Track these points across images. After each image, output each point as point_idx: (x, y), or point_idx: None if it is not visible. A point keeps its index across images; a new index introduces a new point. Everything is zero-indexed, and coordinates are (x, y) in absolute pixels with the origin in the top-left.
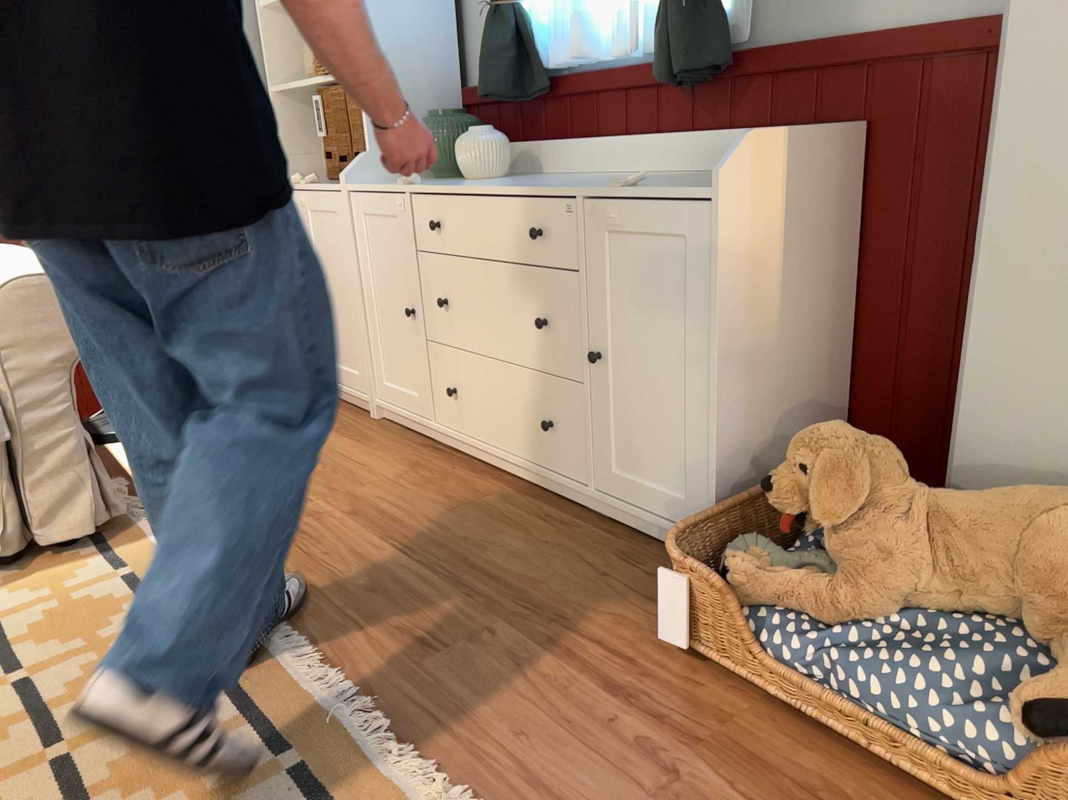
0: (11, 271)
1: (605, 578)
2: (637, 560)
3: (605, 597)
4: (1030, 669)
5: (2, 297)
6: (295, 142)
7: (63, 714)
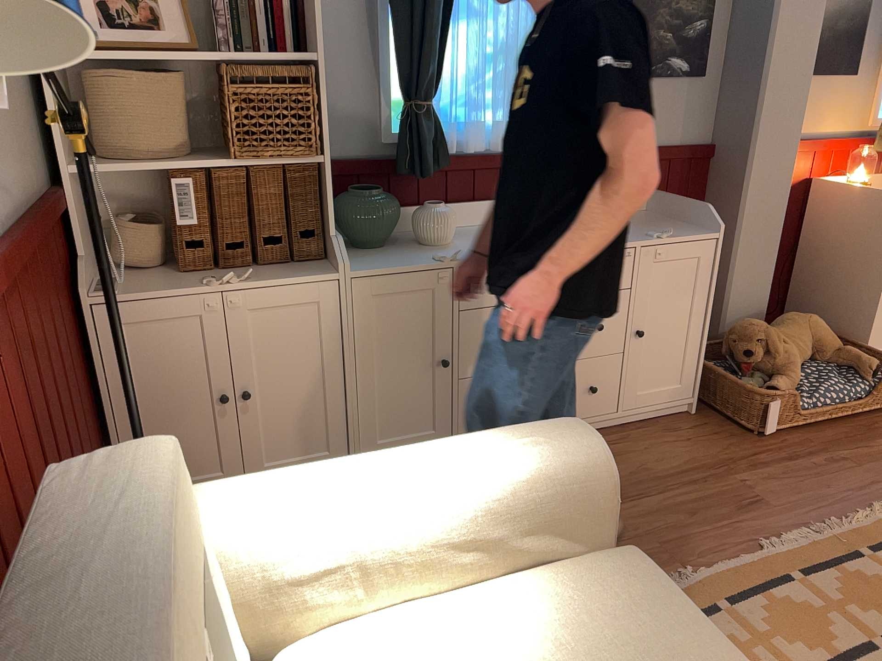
0: (522, 453)
1: (692, 440)
2: (674, 427)
3: (712, 444)
4: (838, 367)
5: (604, 466)
6: (85, 232)
7: (843, 648)
